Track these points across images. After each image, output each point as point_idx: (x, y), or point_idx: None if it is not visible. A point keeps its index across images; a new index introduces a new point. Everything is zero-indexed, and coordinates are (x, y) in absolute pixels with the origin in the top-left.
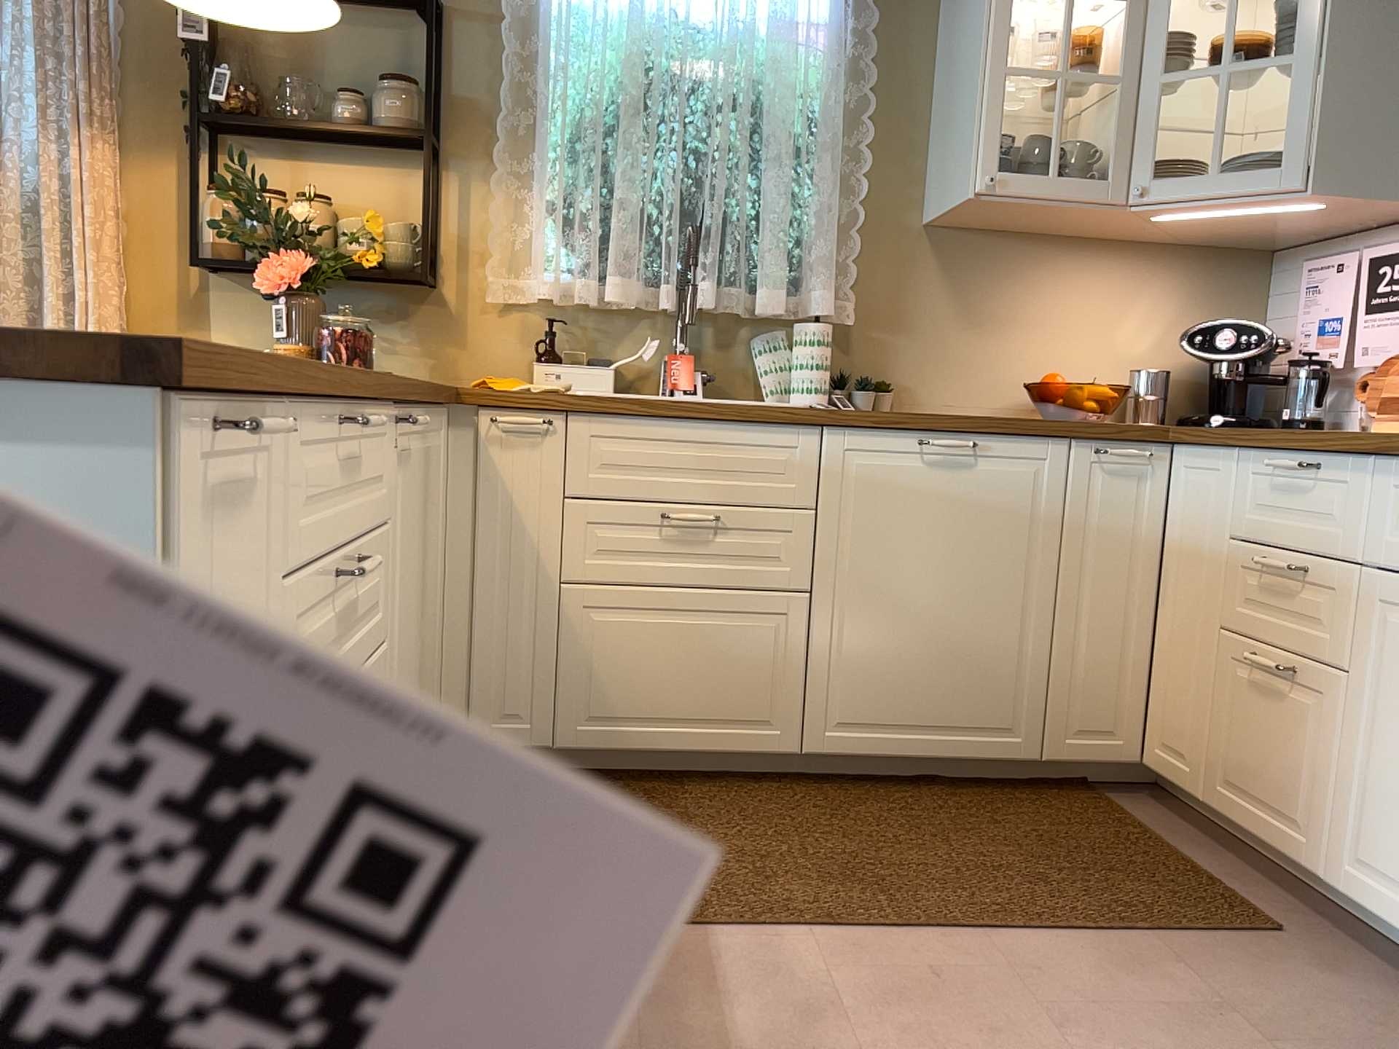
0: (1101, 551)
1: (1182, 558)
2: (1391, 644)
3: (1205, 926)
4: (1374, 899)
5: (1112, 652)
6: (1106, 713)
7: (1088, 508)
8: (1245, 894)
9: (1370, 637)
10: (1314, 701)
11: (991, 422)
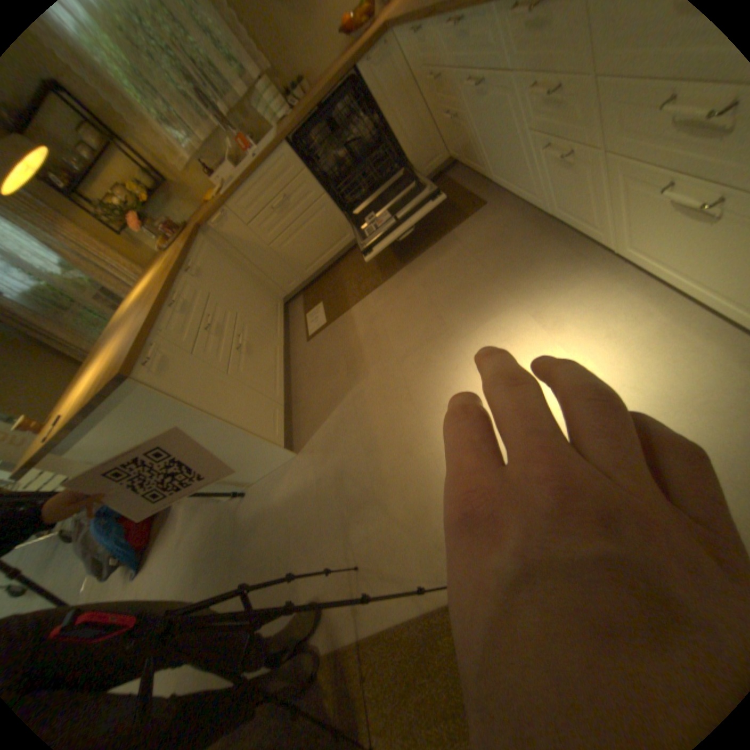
0: (394, 97)
1: (418, 77)
2: (466, 94)
3: (465, 216)
4: (500, 180)
5: (420, 129)
6: (430, 150)
7: (380, 85)
8: (480, 190)
9: (462, 94)
10: (464, 121)
11: (327, 86)
